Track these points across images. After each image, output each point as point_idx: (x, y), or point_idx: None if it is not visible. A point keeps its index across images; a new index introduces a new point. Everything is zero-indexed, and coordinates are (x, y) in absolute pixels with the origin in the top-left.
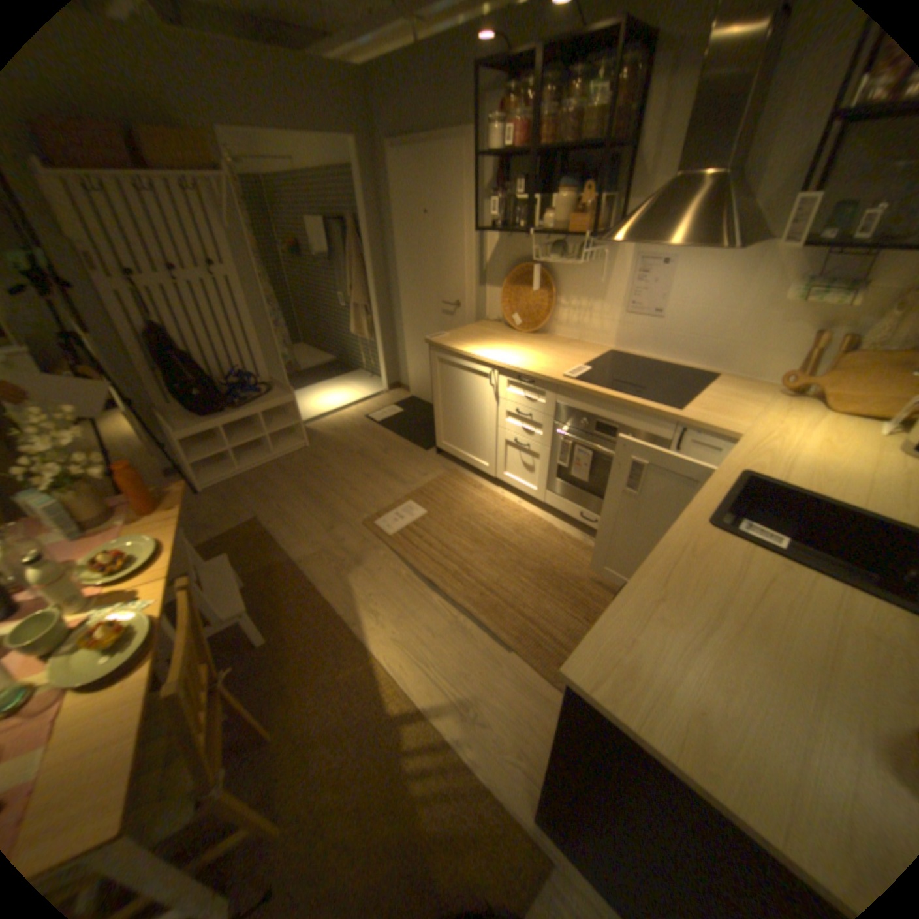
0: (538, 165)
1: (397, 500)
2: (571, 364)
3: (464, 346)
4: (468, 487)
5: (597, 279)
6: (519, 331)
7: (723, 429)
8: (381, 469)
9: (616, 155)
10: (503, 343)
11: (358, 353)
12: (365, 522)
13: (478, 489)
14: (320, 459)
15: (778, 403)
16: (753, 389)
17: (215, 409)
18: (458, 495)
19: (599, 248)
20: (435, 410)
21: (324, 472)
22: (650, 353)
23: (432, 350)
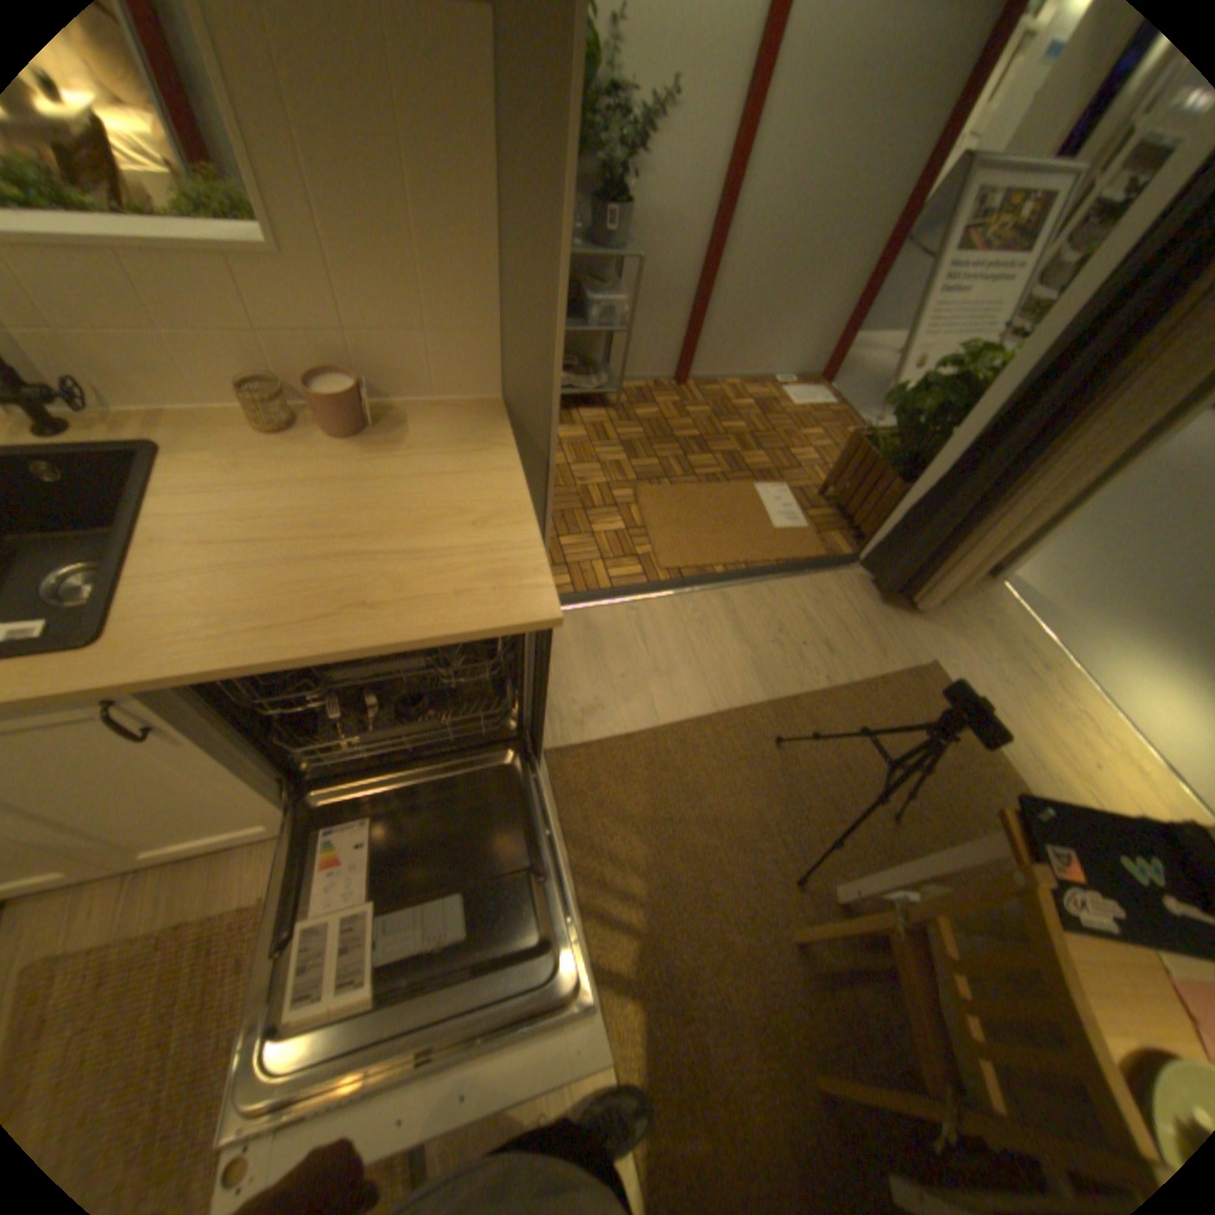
0: None
1: None
2: None
3: None
4: None
5: None
6: None
7: None
8: None
9: None
10: None
11: None
12: None
13: None
14: None
15: None
16: None
17: None
18: None
19: None
20: None
21: None
22: None
23: None
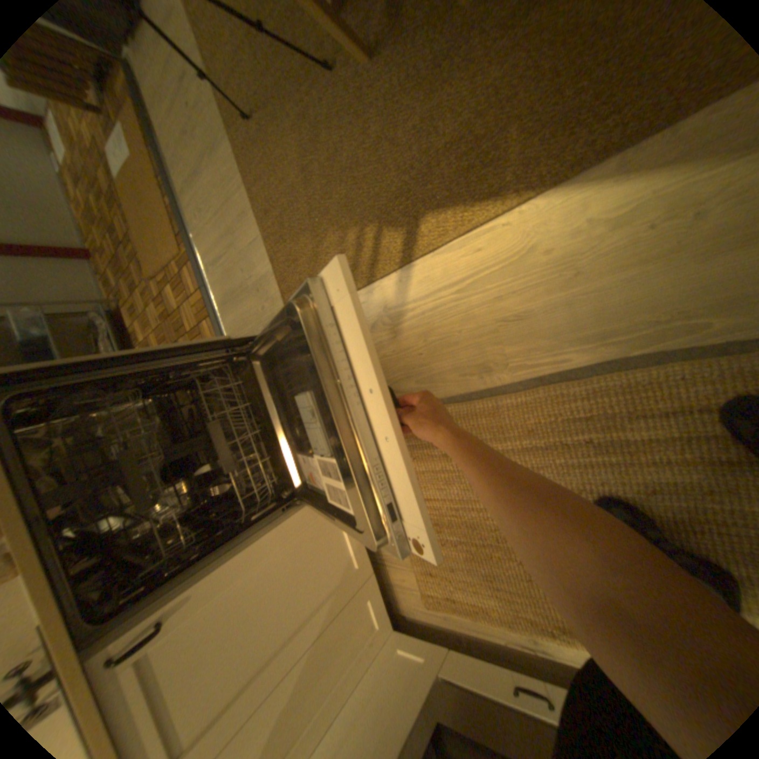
0: None
1: None
2: None
3: None
4: None
5: None
6: None
7: None
8: None
9: None
10: None
11: None
12: None
13: None
14: None
15: None
16: None
17: None
18: None
19: None
20: None
21: None
22: None
23: None
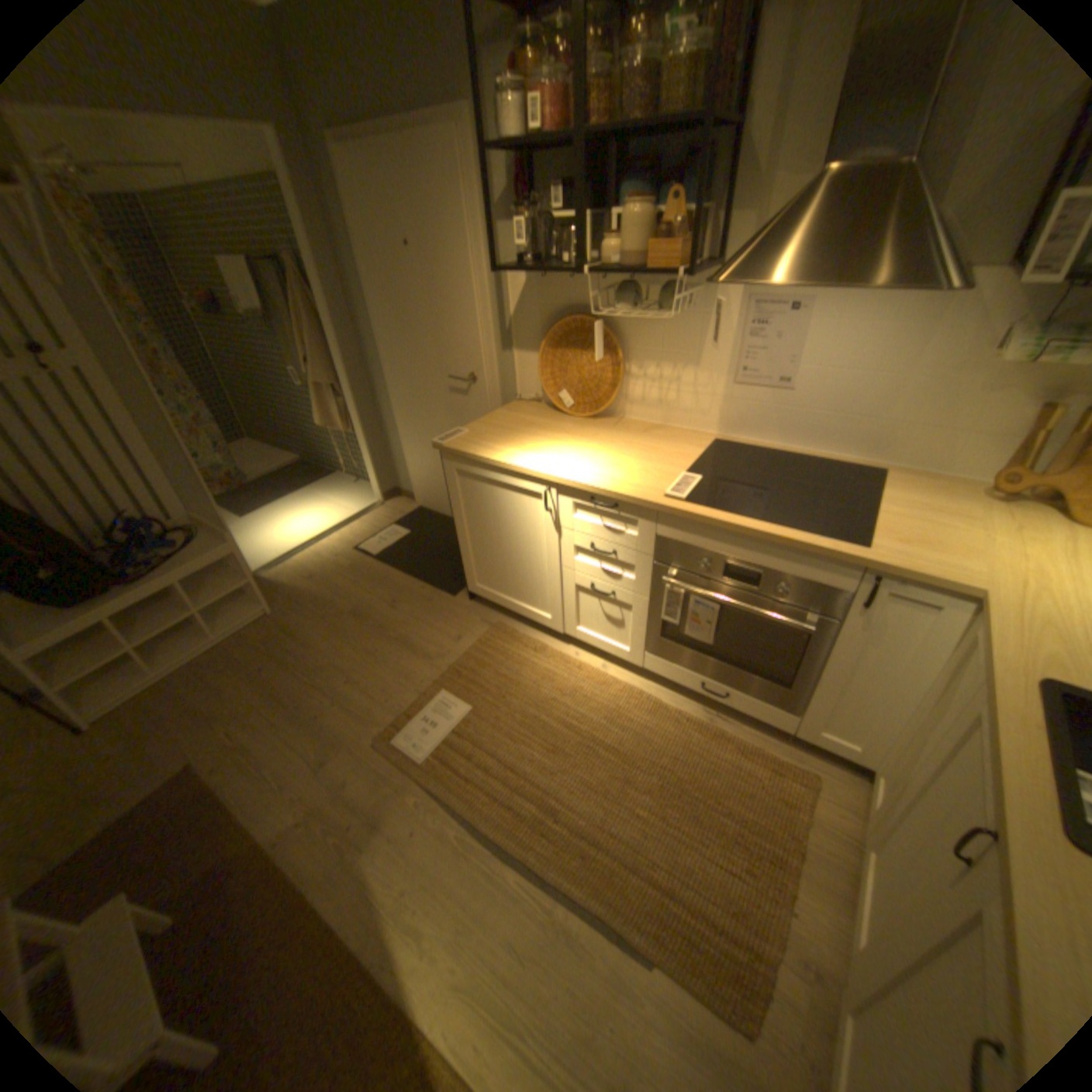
0: (582, 162)
1: (422, 691)
2: (669, 470)
3: (498, 451)
4: (527, 651)
5: (688, 335)
6: (574, 416)
7: (951, 580)
8: (390, 637)
9: (710, 141)
10: (556, 439)
11: (333, 449)
12: (377, 743)
13: (542, 653)
14: (293, 631)
15: (996, 516)
16: (945, 492)
17: (97, 586)
18: (514, 668)
19: (689, 289)
20: (462, 540)
21: (301, 655)
22: (774, 440)
23: (446, 456)
